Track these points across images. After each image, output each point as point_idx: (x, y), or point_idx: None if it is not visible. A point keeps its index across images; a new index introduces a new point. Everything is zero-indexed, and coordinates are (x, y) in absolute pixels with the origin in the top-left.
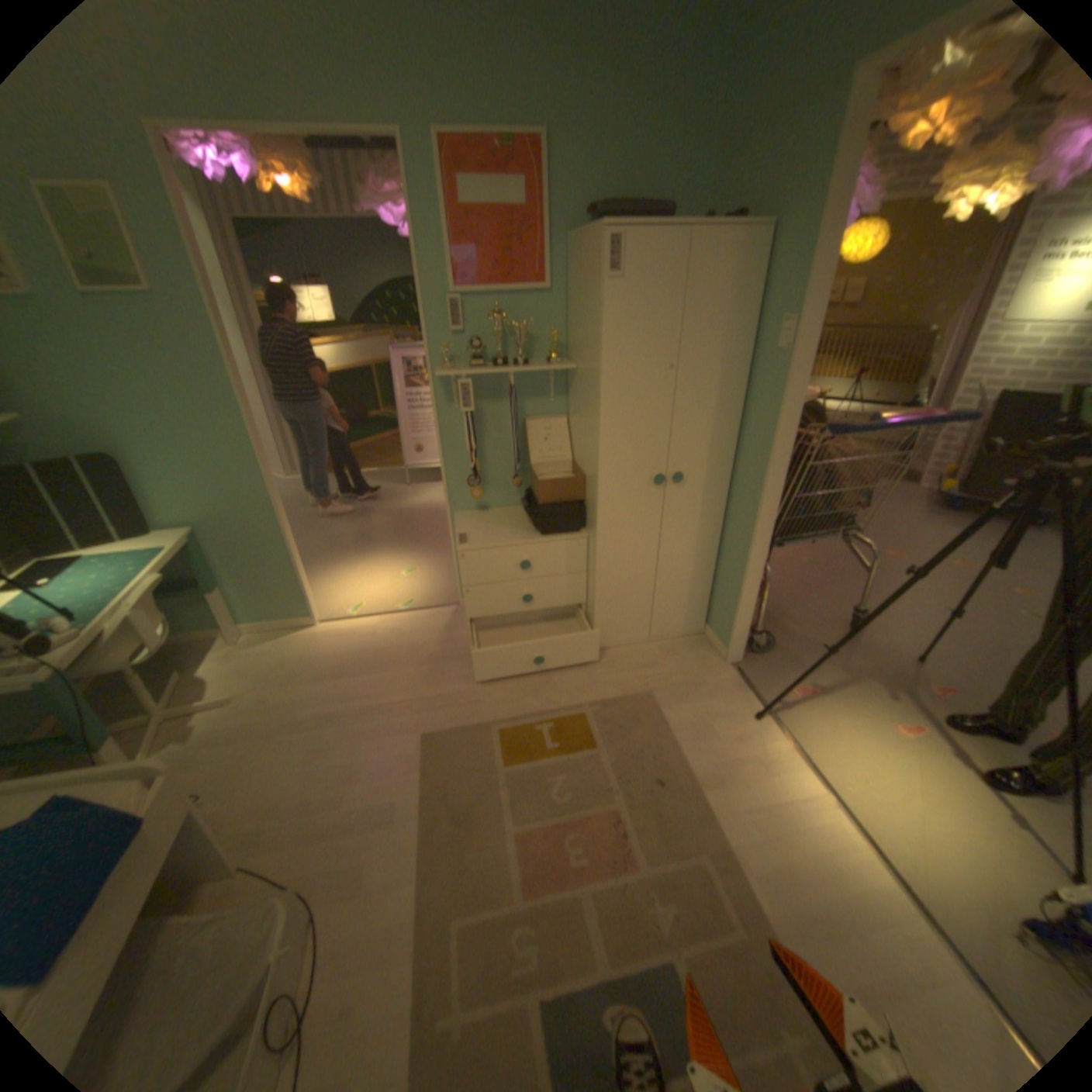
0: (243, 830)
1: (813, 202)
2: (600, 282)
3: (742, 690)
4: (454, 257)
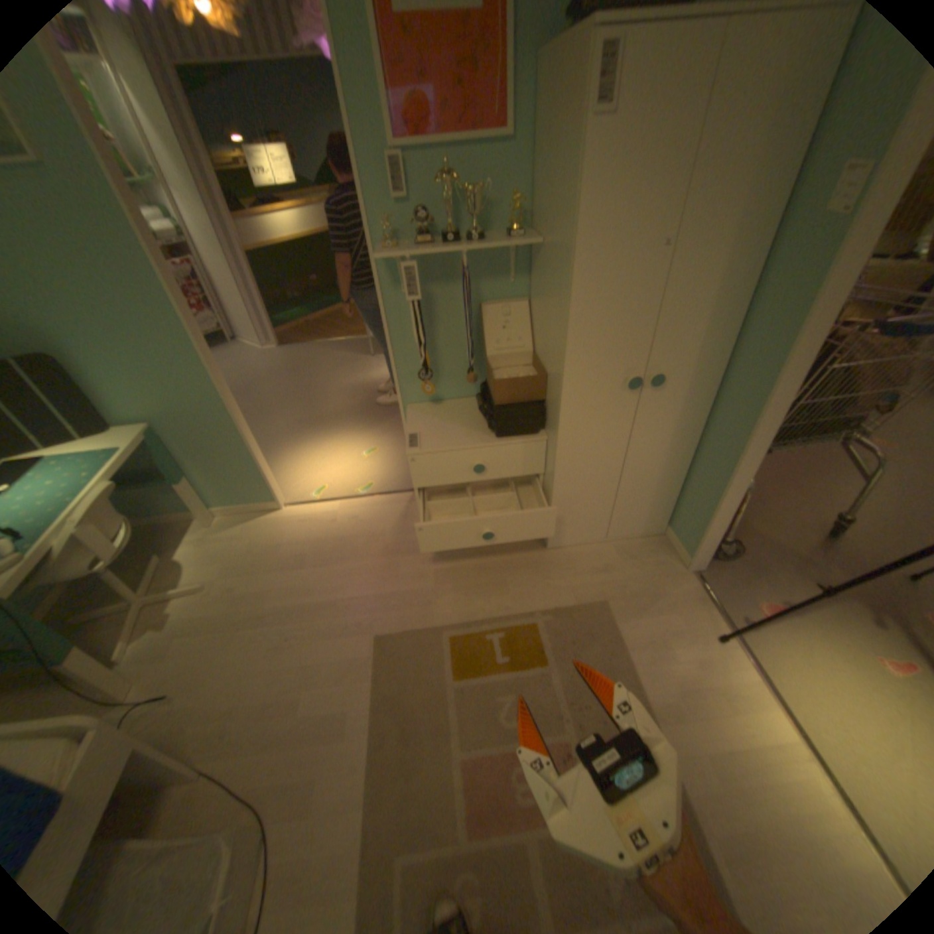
0: (207, 731)
1: None
2: (583, 121)
3: (705, 605)
4: (390, 95)
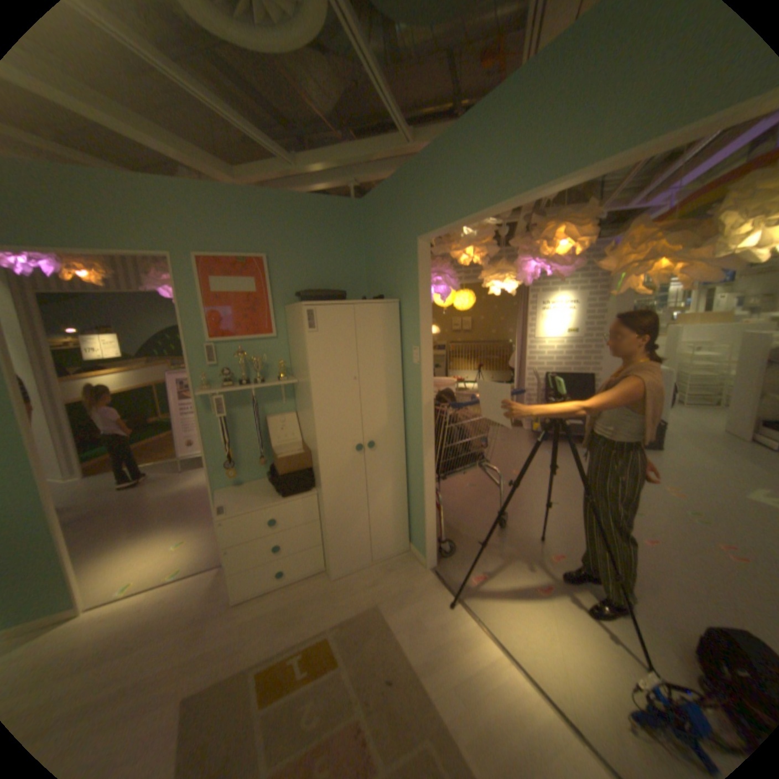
0: None
1: (414, 293)
2: (305, 334)
3: (439, 588)
4: (209, 321)
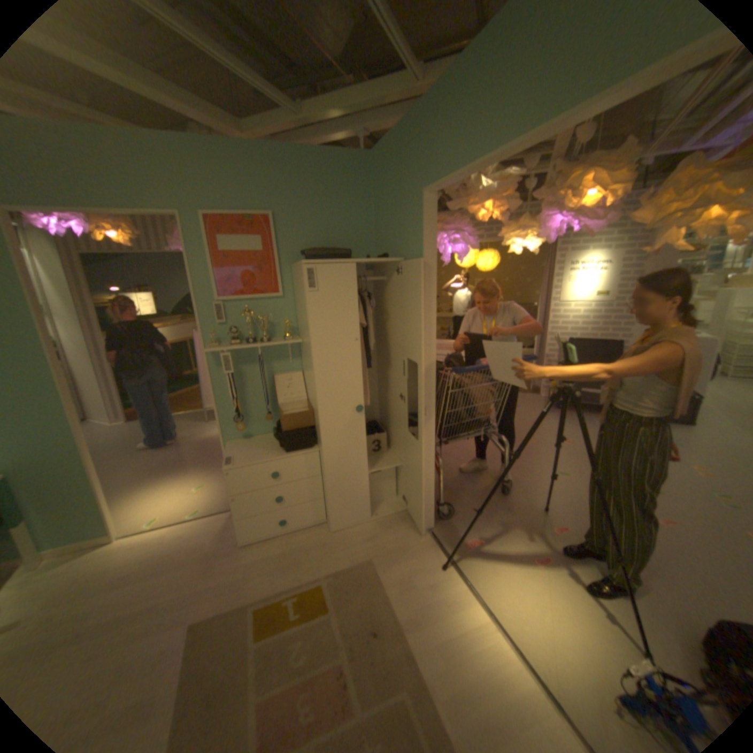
0: None
1: (419, 251)
2: (305, 293)
3: (434, 549)
4: (218, 279)
